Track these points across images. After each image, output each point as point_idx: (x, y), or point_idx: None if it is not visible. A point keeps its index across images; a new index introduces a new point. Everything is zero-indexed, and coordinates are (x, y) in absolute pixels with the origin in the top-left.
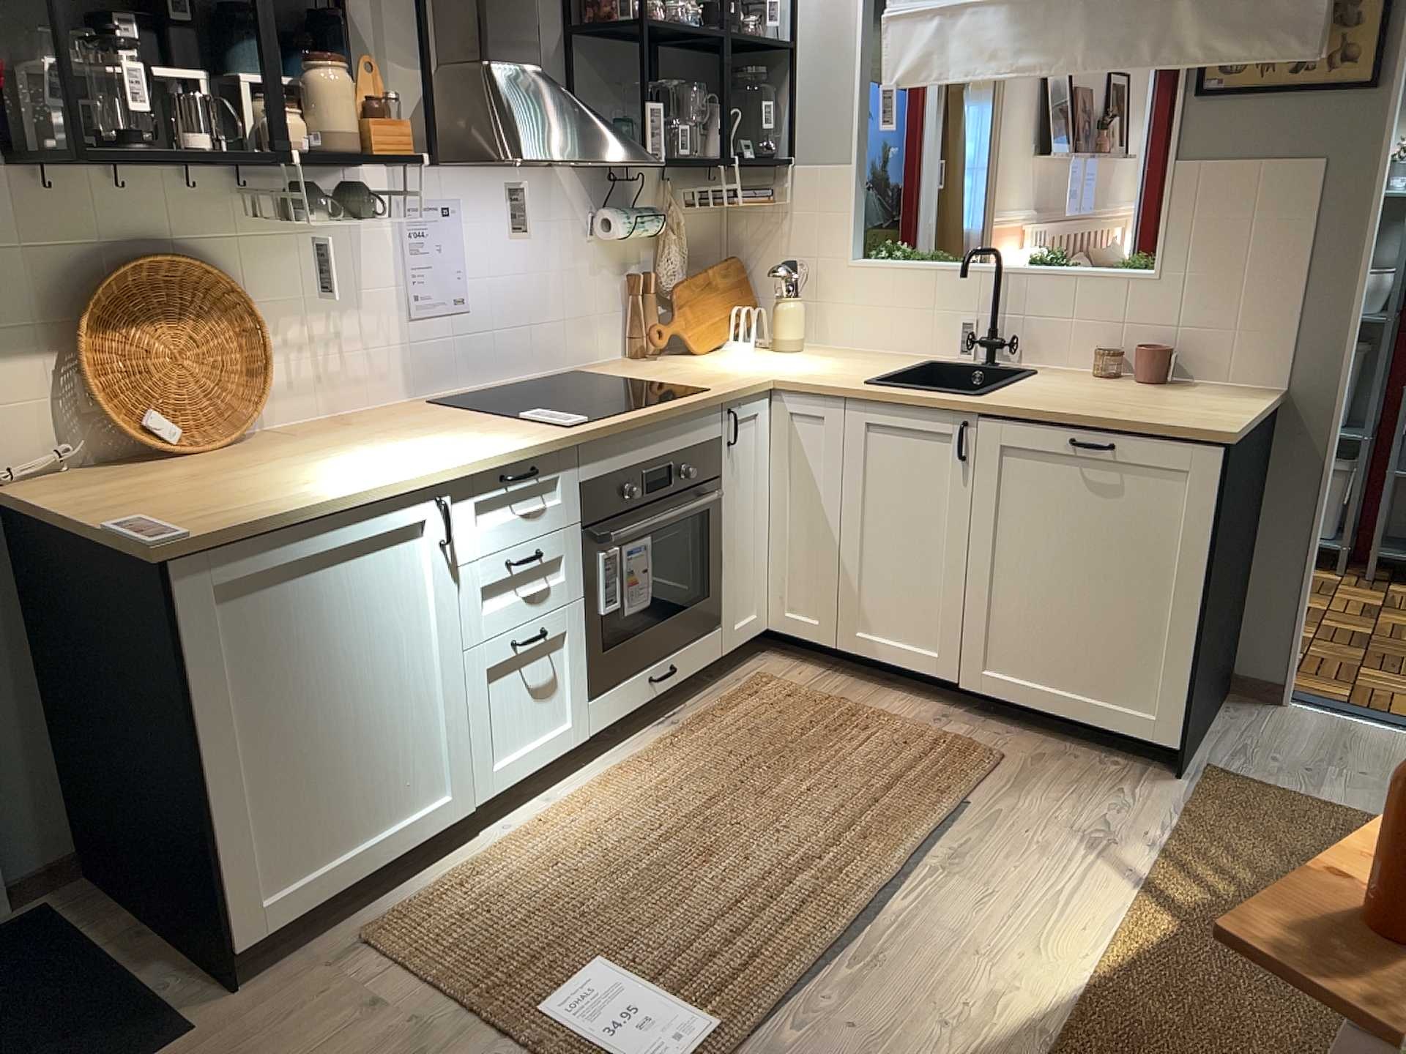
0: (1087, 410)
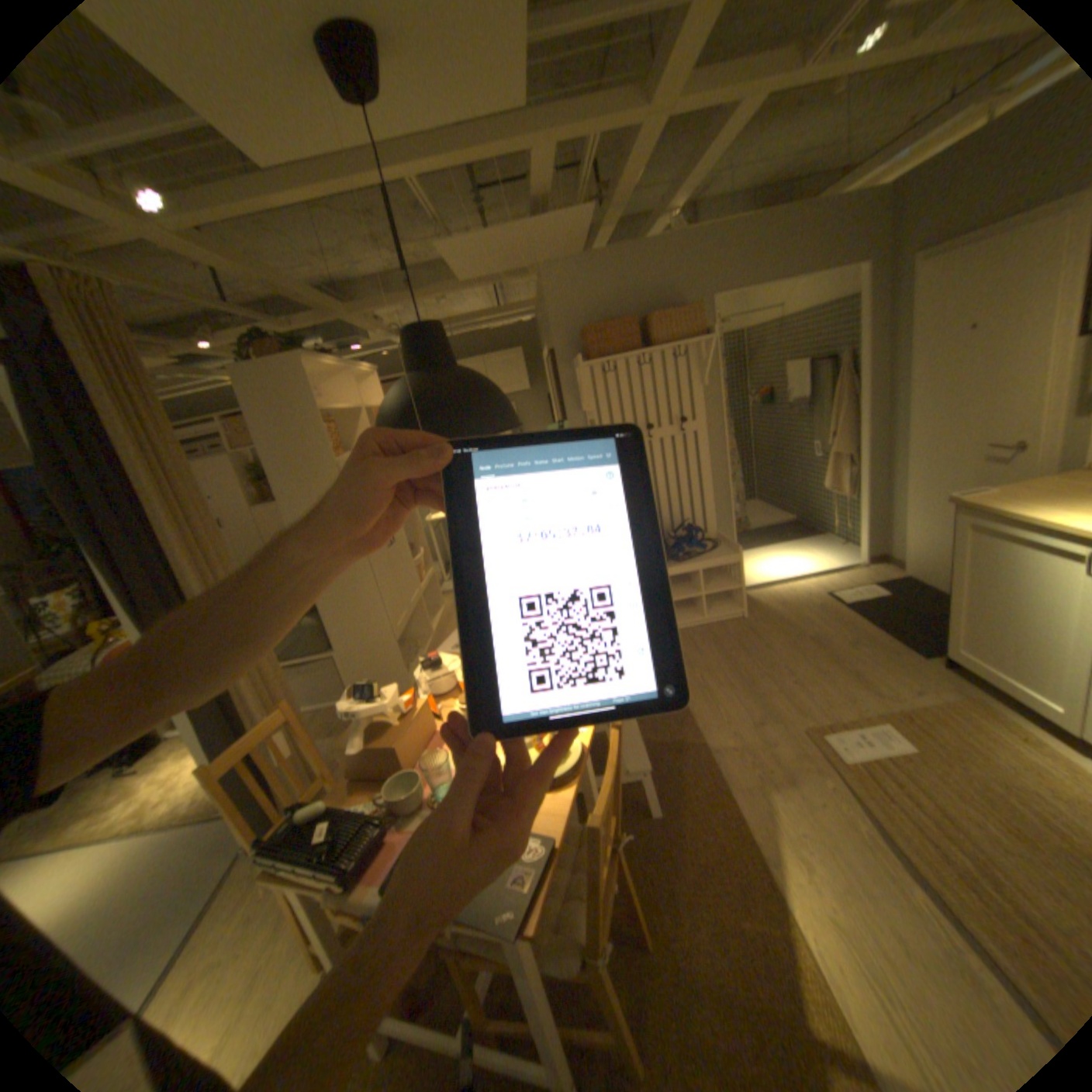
0: None
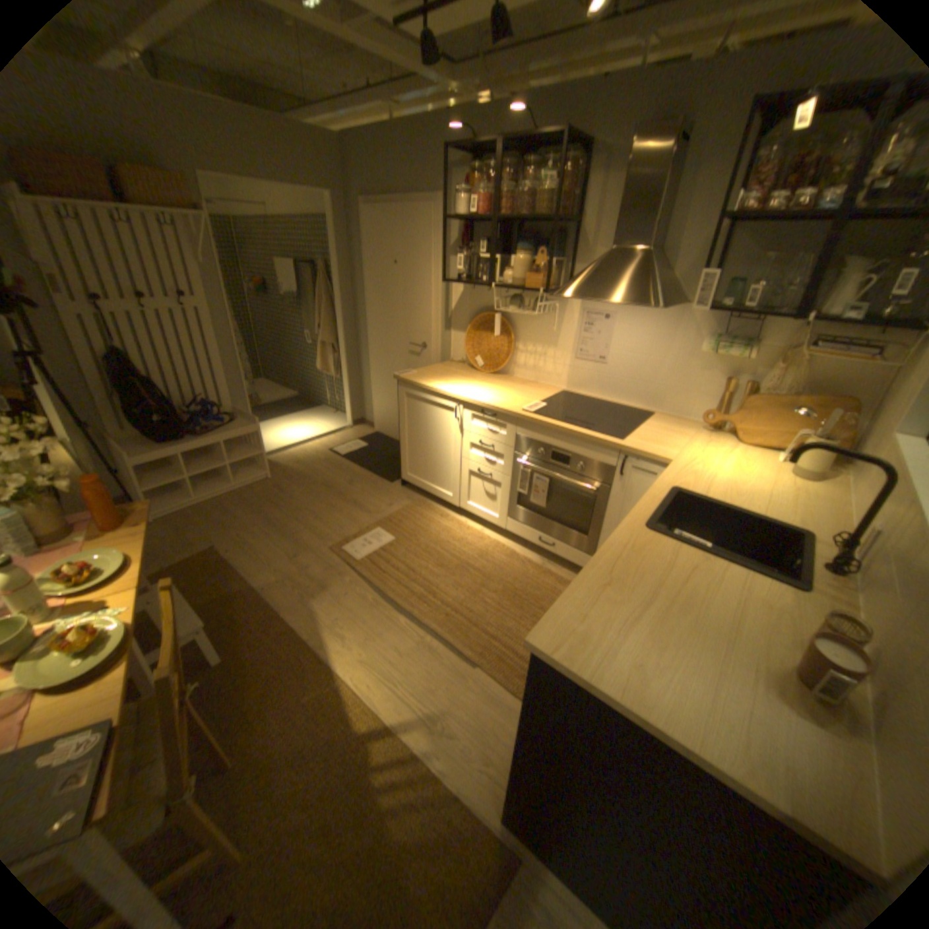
0: (606, 571)
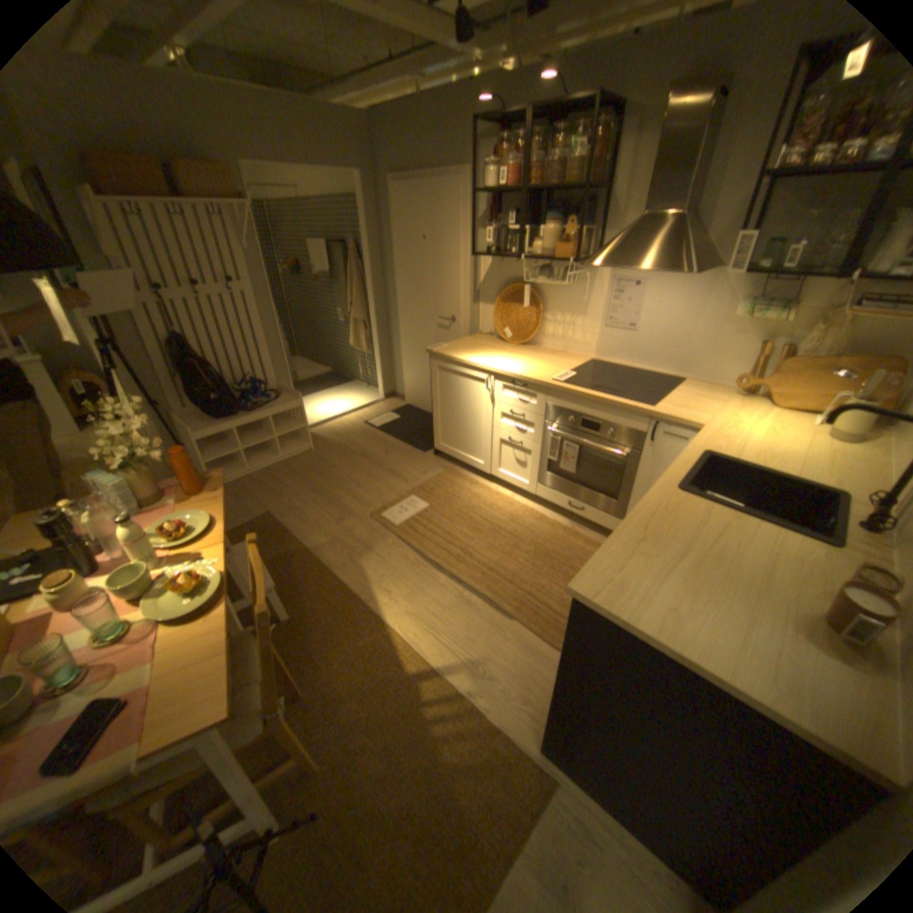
0: (641, 528)
